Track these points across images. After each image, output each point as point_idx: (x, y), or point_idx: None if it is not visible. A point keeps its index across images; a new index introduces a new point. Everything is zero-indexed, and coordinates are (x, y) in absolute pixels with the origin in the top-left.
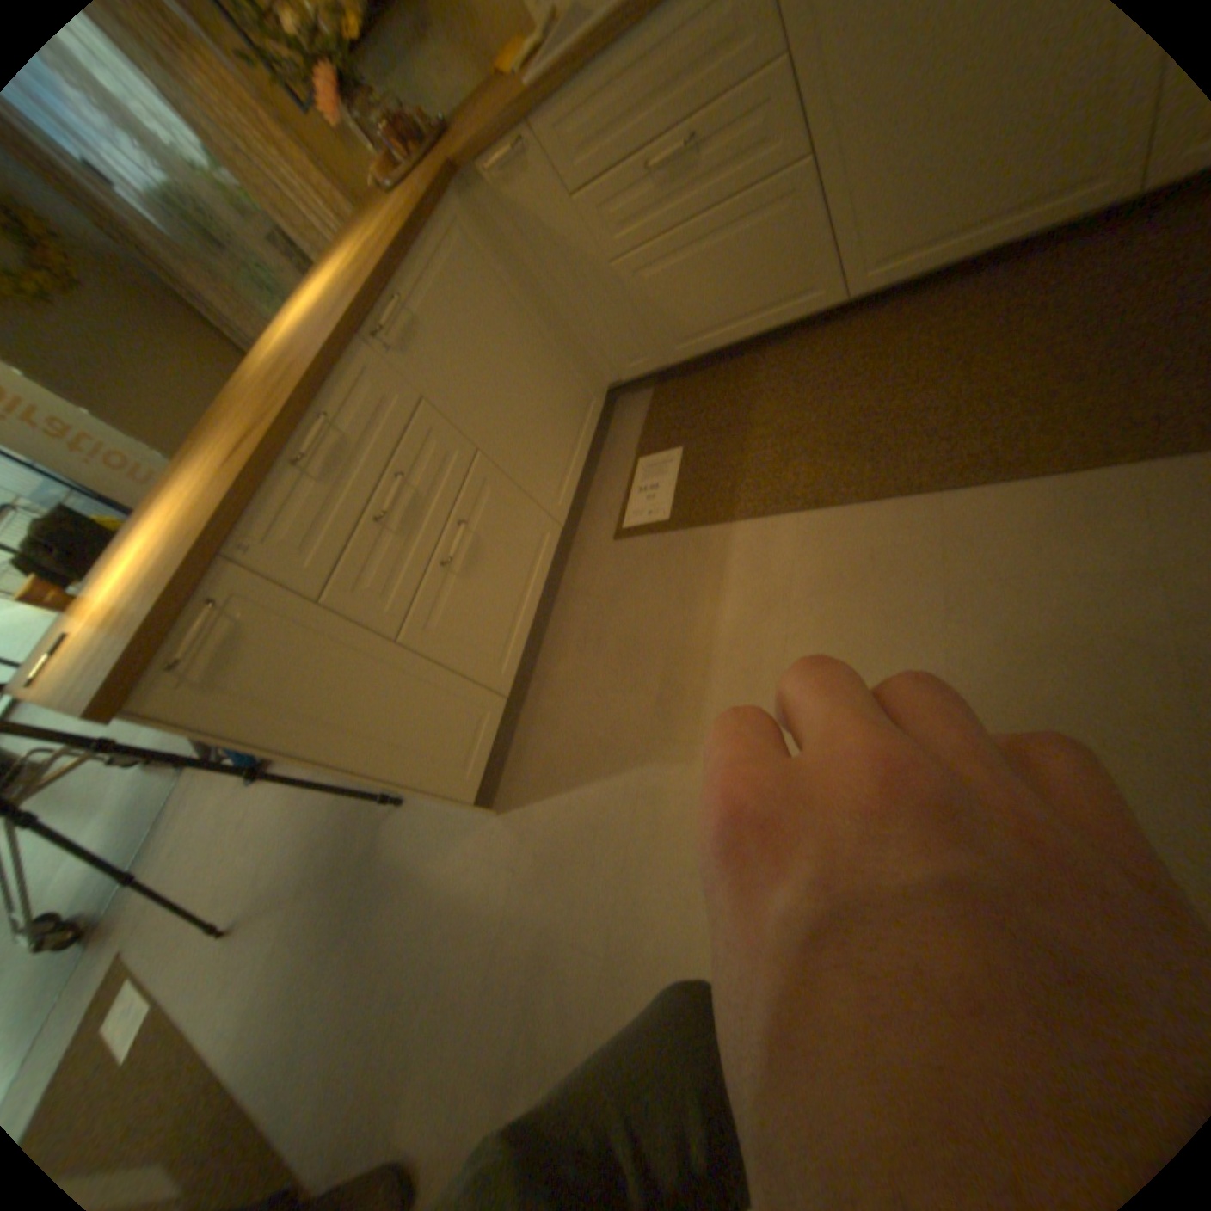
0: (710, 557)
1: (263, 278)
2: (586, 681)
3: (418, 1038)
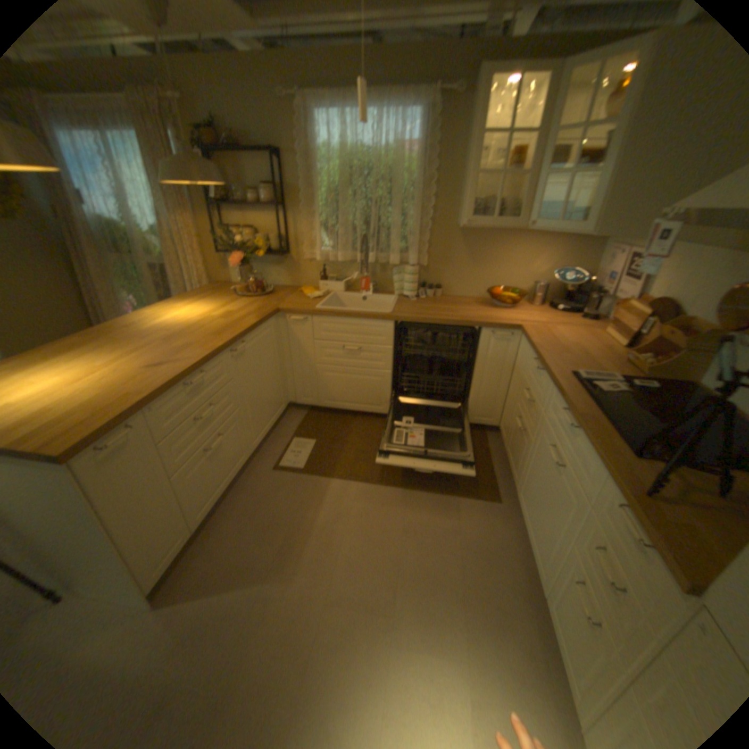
0: (318, 490)
1: (130, 272)
2: (238, 535)
3: None
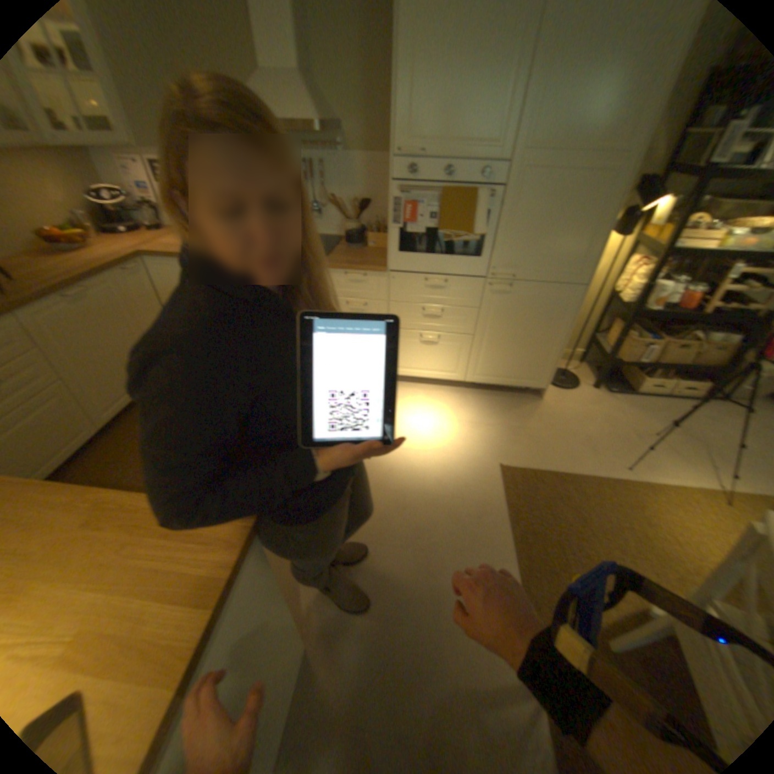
0: None
1: None
2: None
3: (438, 685)
